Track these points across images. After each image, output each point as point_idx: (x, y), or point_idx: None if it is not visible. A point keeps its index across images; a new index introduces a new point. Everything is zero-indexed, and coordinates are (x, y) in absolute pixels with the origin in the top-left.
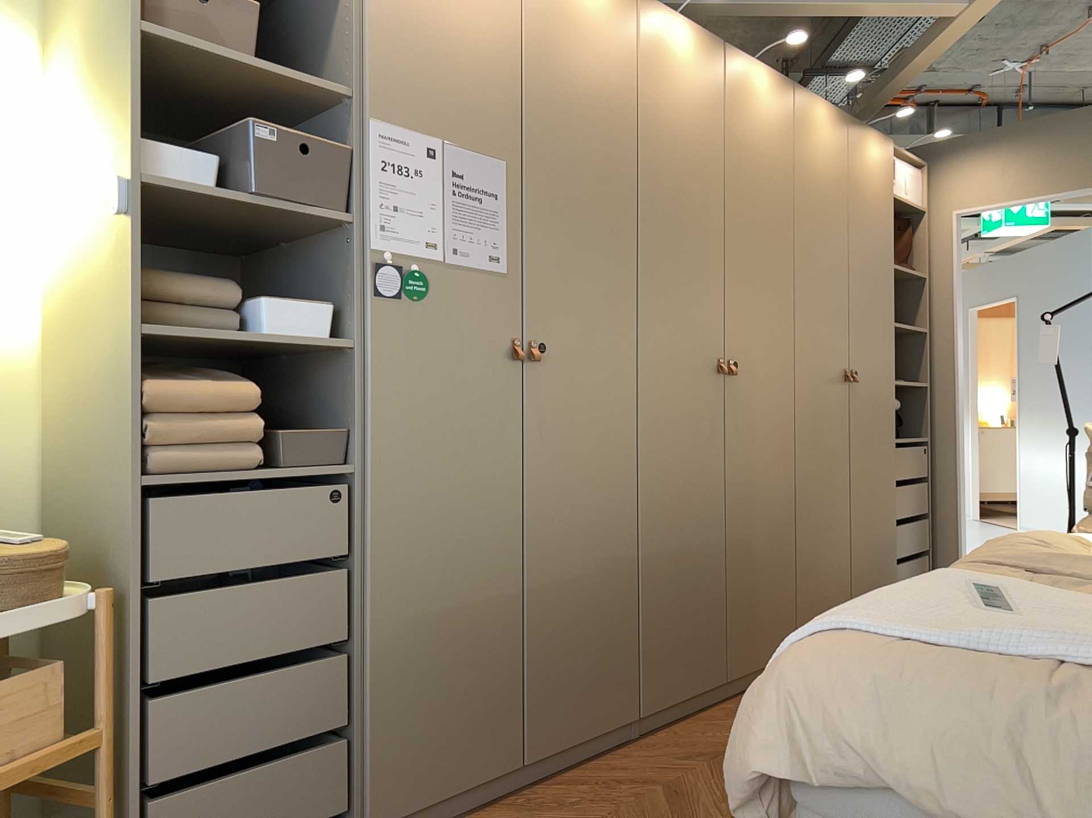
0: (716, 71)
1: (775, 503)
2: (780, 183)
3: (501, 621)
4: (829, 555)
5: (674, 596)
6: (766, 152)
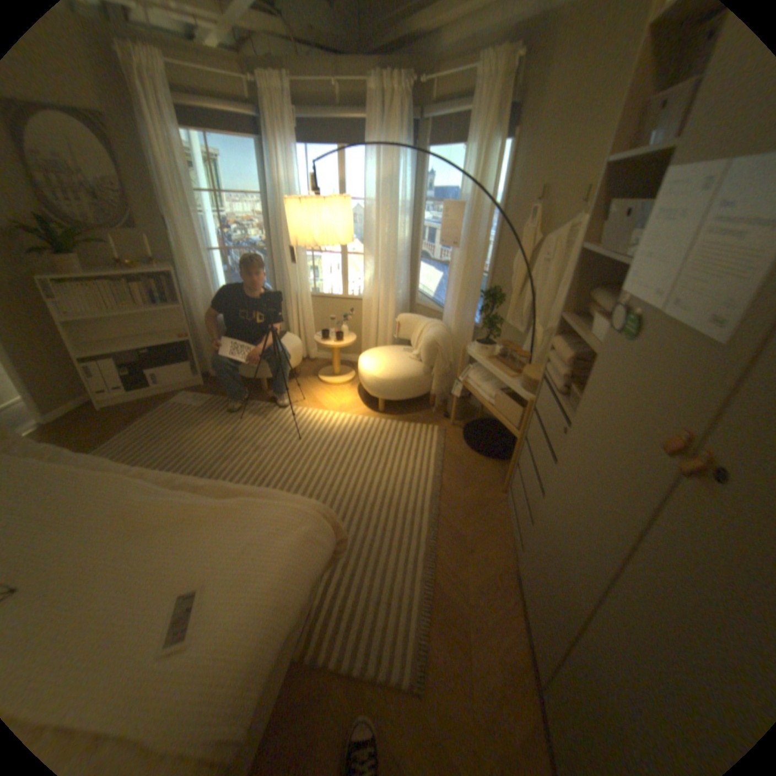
0: None
1: None
2: None
3: (570, 609)
4: None
5: None
6: None
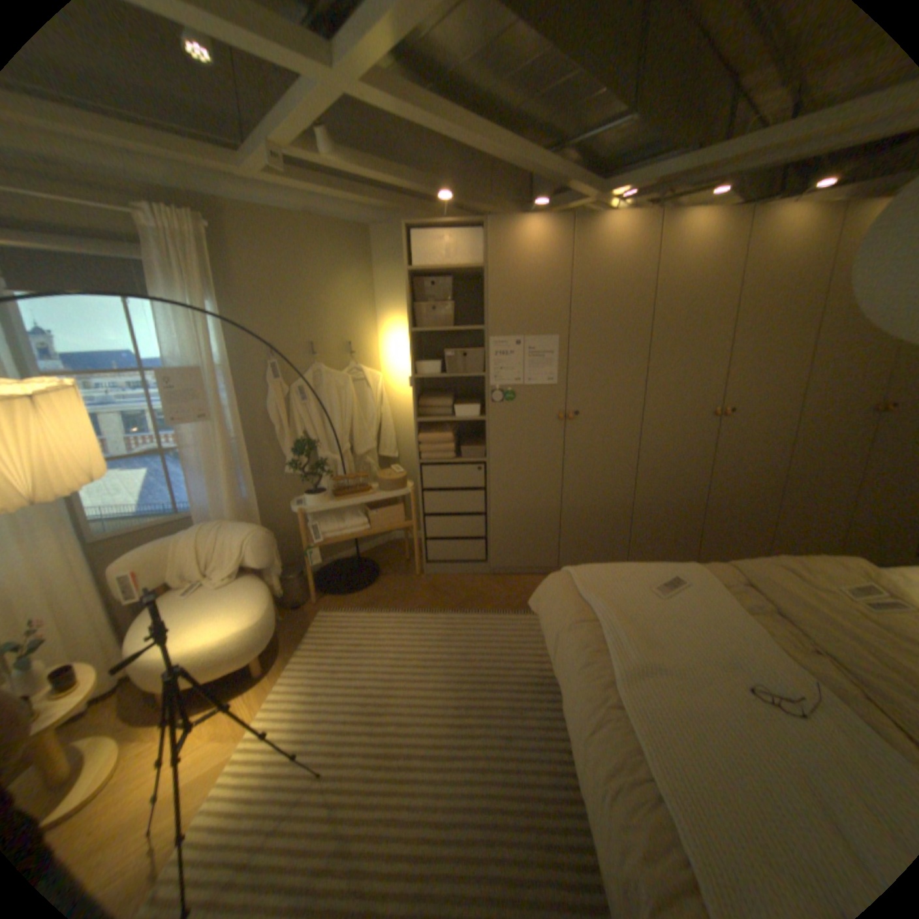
0: (747, 225)
1: (757, 486)
2: (804, 287)
3: (548, 516)
4: (817, 519)
5: (655, 522)
6: (790, 269)
